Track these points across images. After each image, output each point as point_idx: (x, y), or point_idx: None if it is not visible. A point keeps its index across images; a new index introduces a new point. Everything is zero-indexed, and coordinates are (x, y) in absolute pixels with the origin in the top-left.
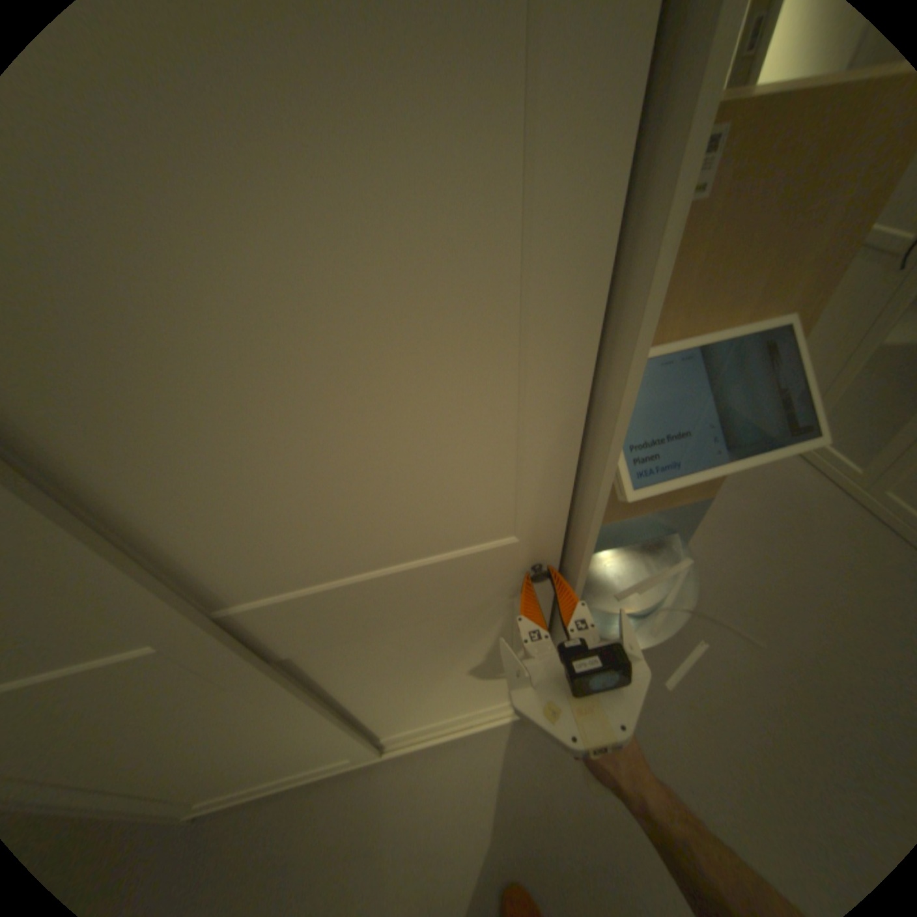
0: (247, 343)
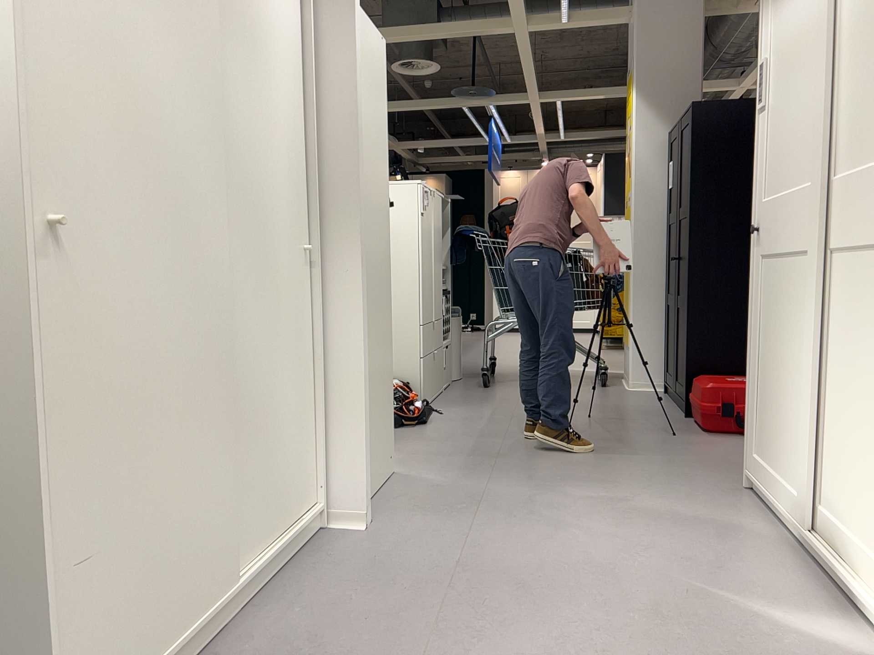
0: (870, 11)
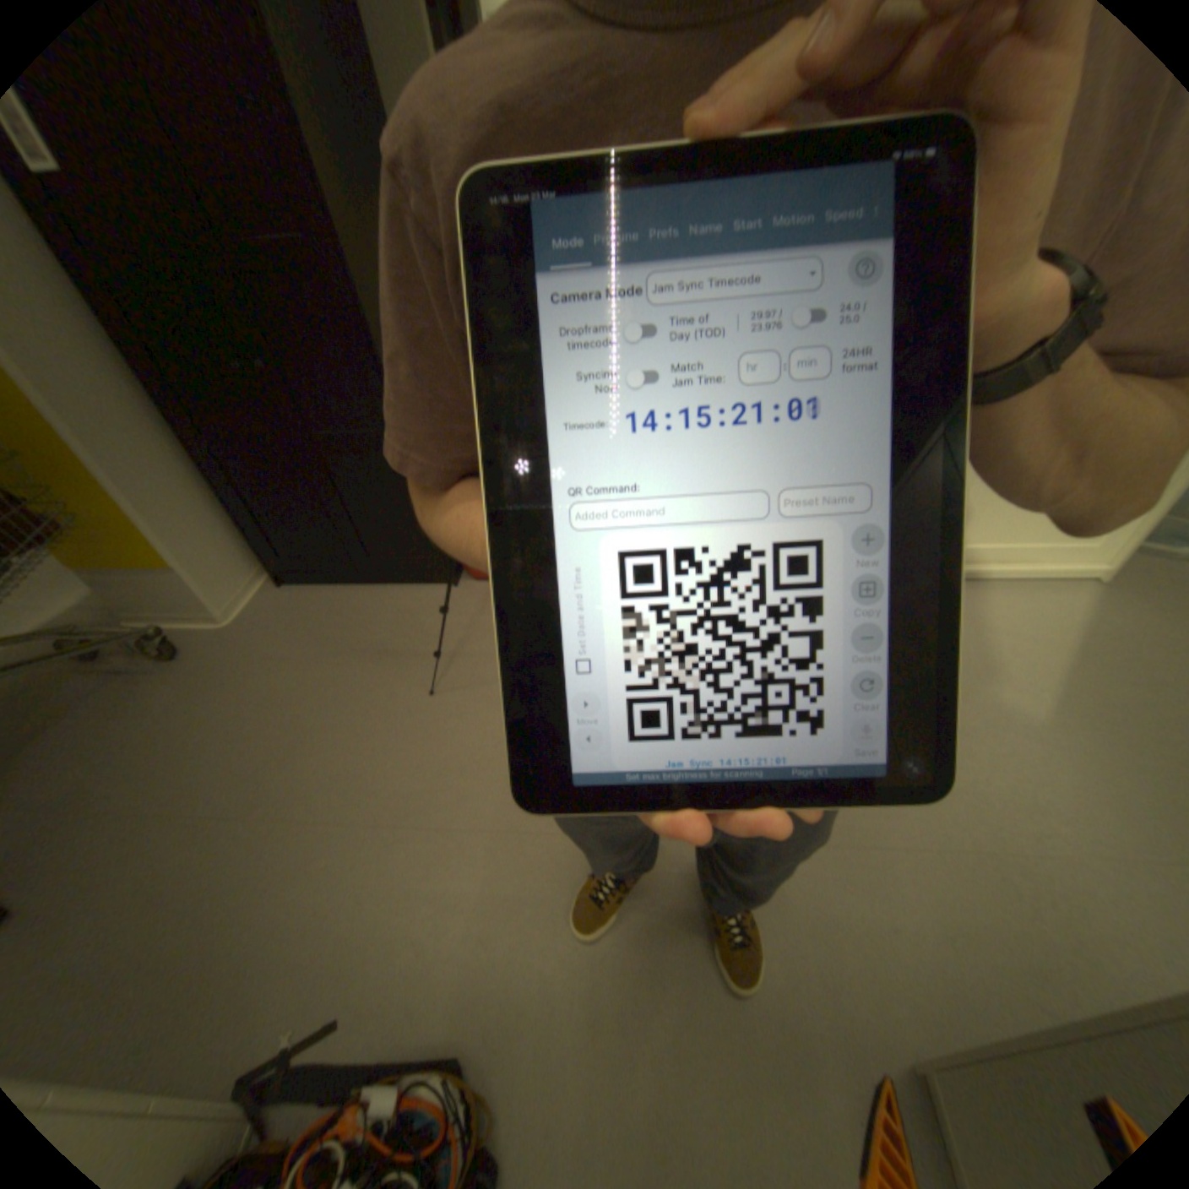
0: None
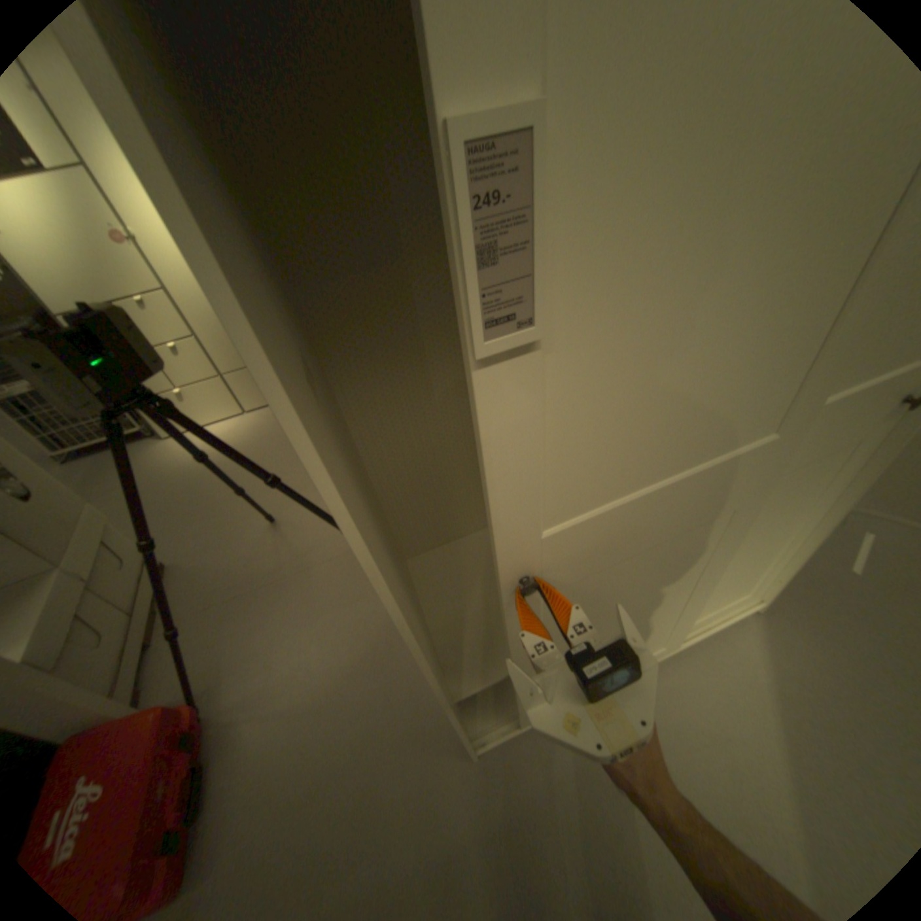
0: None
